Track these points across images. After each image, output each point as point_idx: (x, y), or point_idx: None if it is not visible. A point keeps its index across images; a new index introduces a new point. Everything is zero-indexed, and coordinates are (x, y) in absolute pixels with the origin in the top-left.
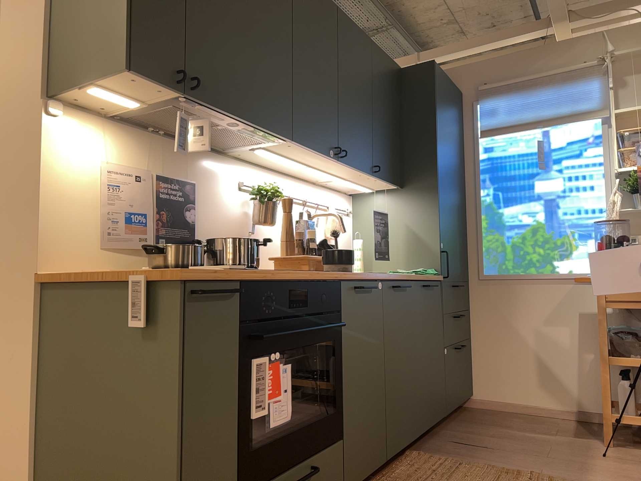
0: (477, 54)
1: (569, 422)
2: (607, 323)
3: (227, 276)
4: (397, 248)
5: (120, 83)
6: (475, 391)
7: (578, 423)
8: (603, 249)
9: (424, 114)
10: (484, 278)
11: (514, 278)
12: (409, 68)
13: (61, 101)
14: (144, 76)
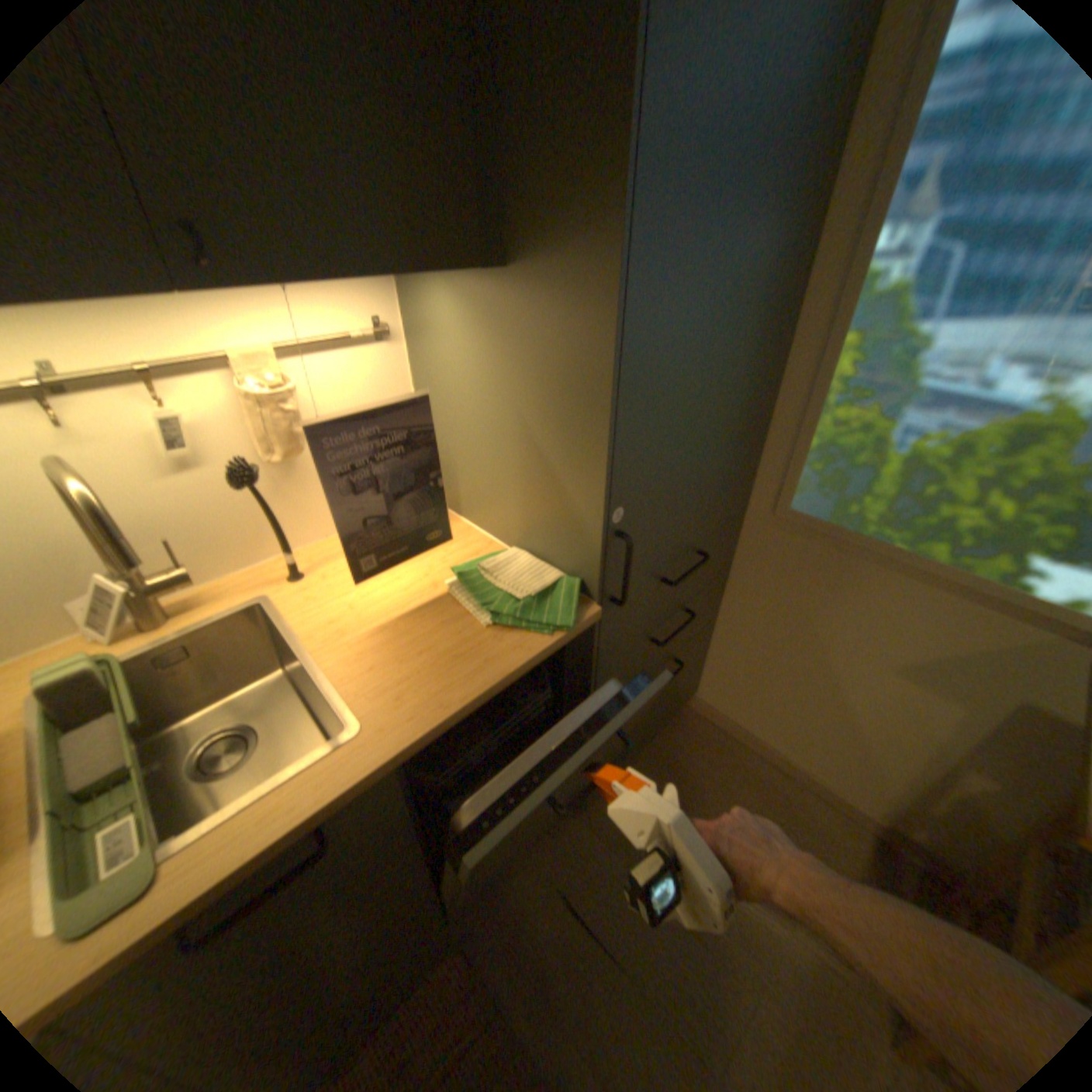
0: None
1: (858, 843)
2: None
3: None
4: (503, 475)
5: None
6: (702, 691)
7: (875, 859)
8: None
9: None
10: (787, 517)
11: (872, 548)
12: None
13: None
14: None
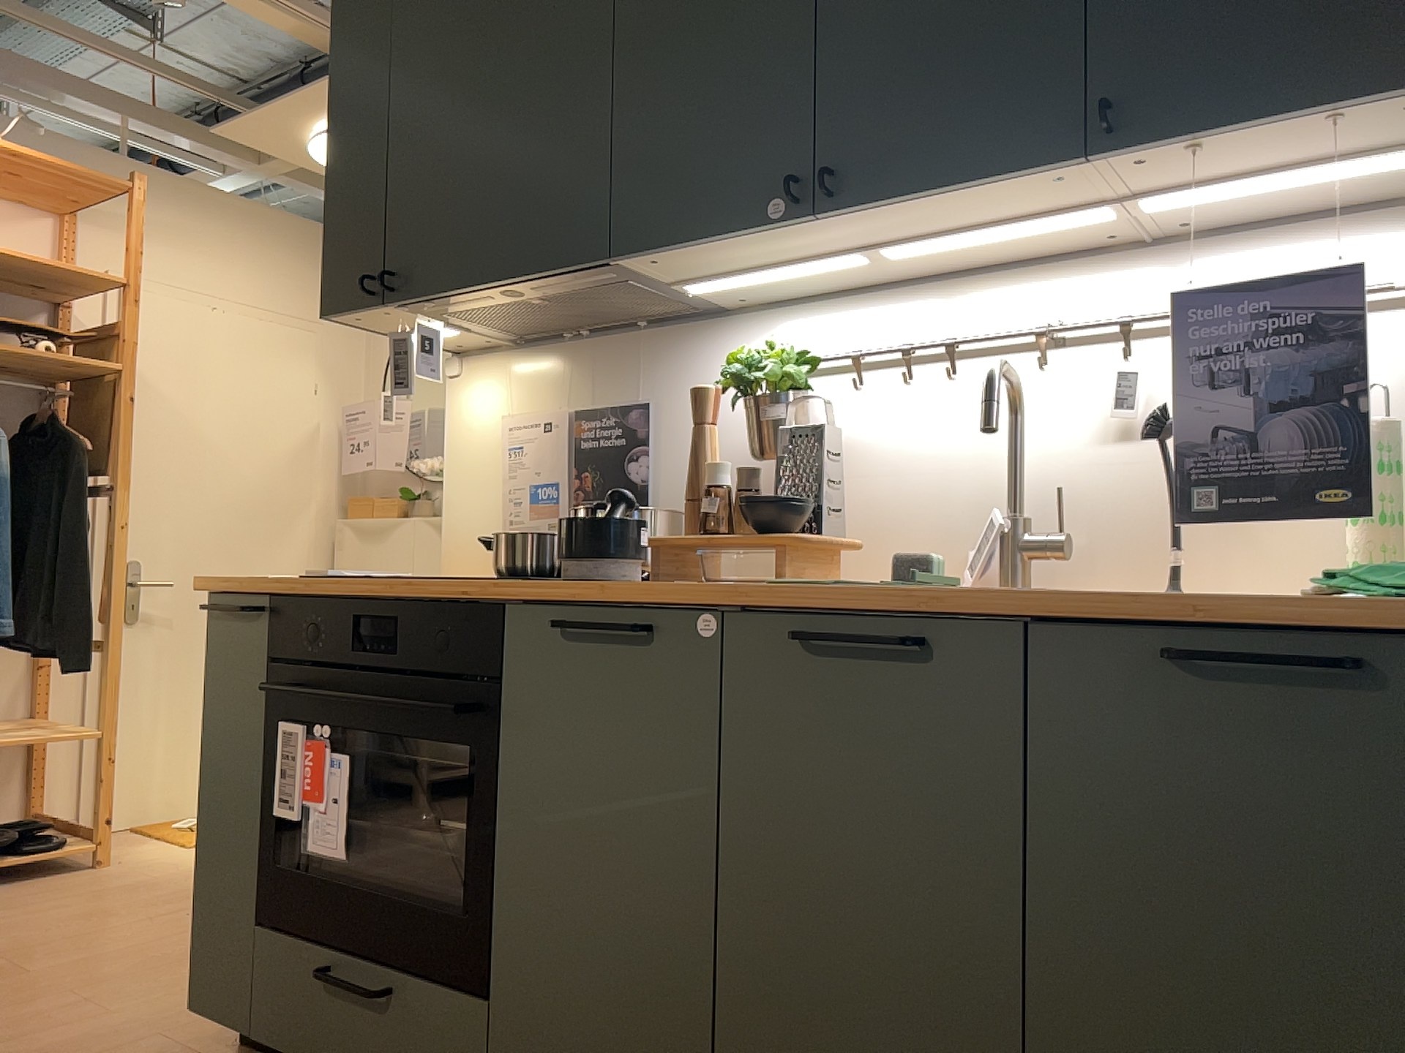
0: None
1: None
2: None
3: (247, 587)
4: None
5: (376, 325)
6: None
7: None
8: None
9: None
10: None
11: None
12: None
13: (466, 352)
14: (345, 312)
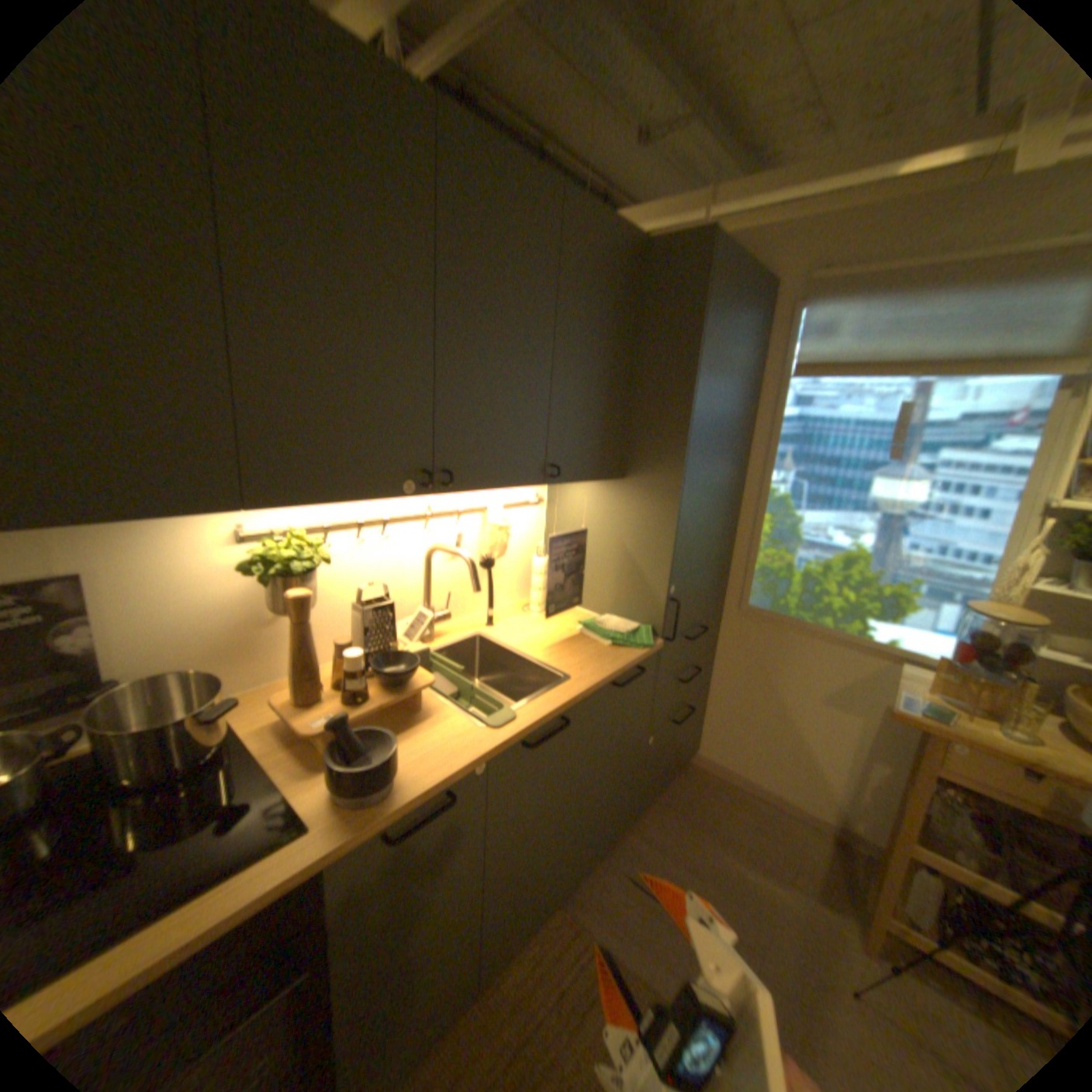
0: (830, 193)
1: (824, 845)
2: (932, 802)
3: None
4: (603, 575)
5: None
6: (703, 750)
7: (836, 853)
8: (971, 661)
9: (678, 345)
10: (747, 611)
11: (795, 625)
12: (665, 238)
13: None
14: None
